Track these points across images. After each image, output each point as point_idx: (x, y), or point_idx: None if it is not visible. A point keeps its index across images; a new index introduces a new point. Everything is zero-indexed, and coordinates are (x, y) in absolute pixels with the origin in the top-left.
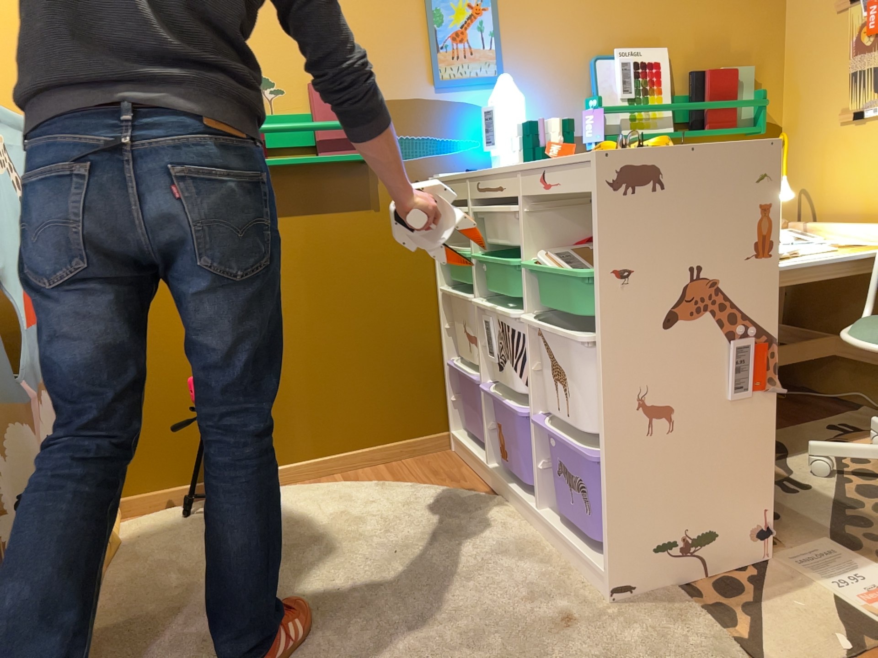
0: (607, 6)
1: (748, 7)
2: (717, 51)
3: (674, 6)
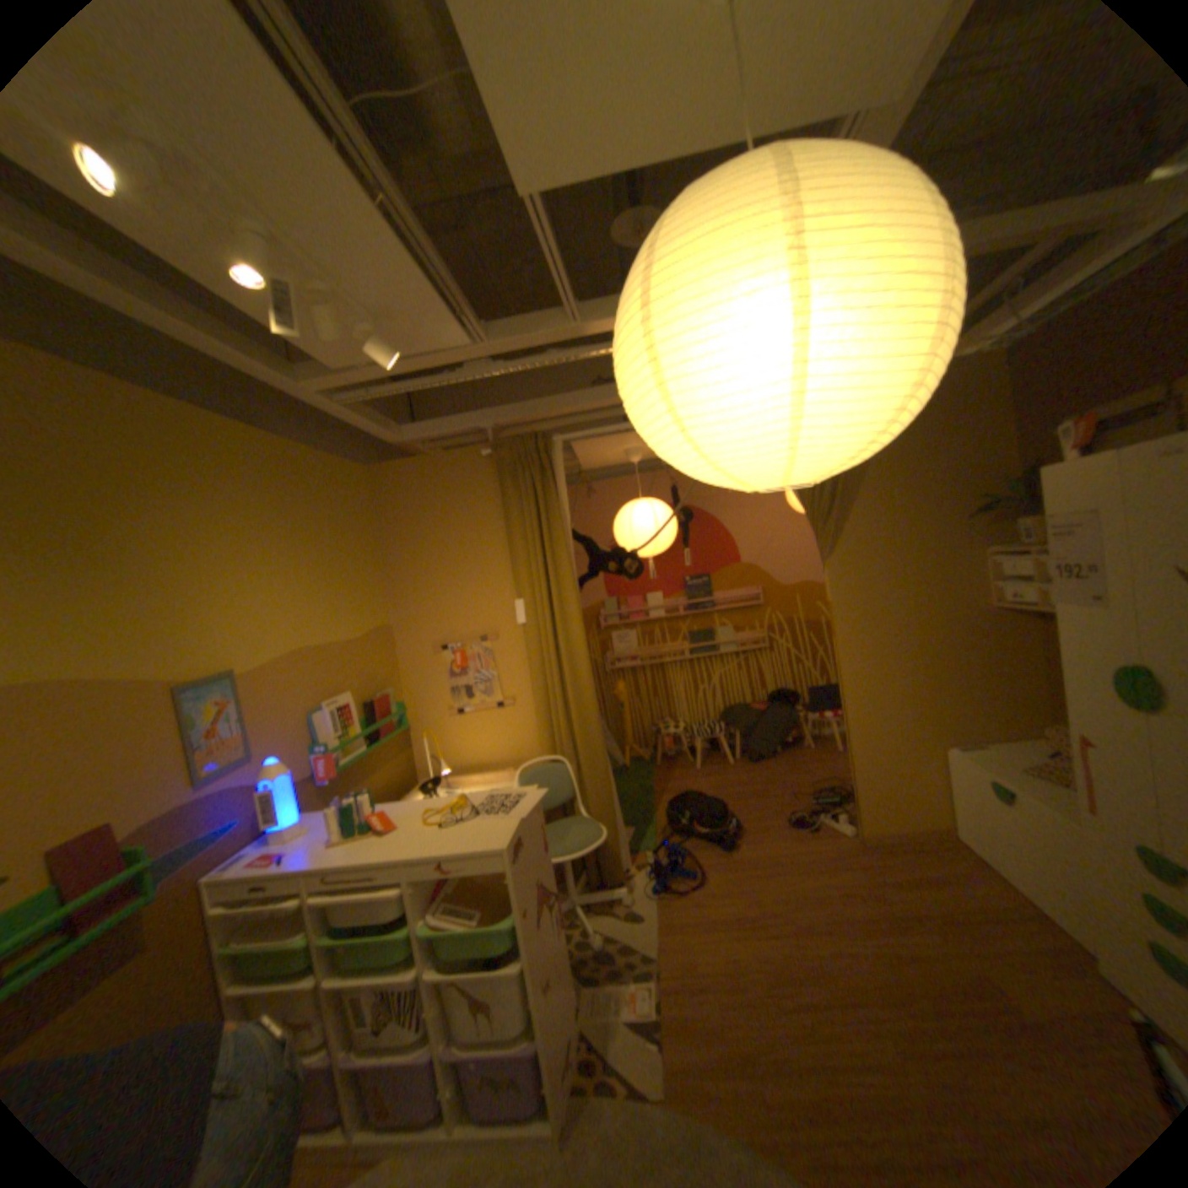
0: (312, 672)
1: (381, 651)
2: (372, 683)
3: (347, 661)
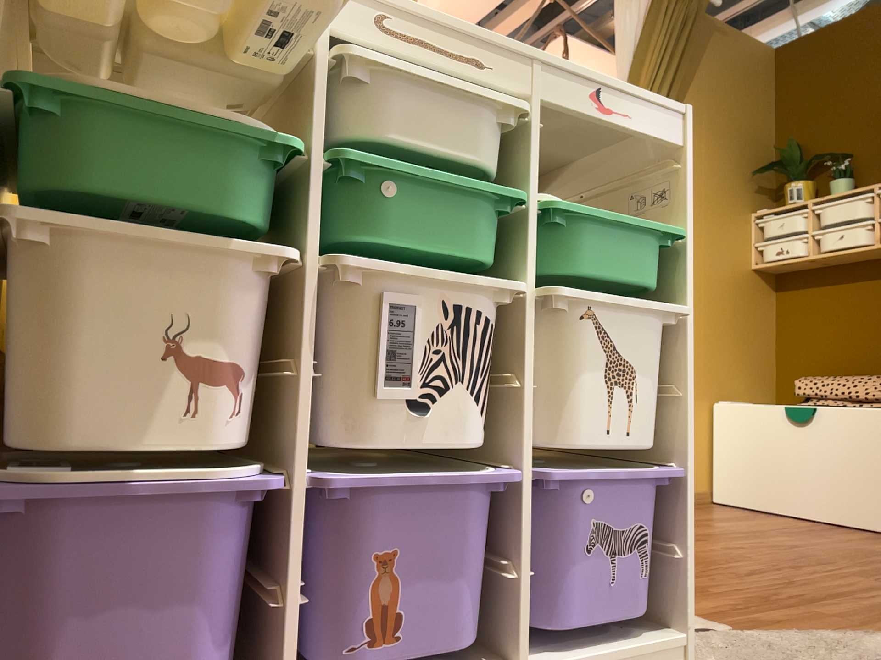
0: None
1: None
2: None
3: None
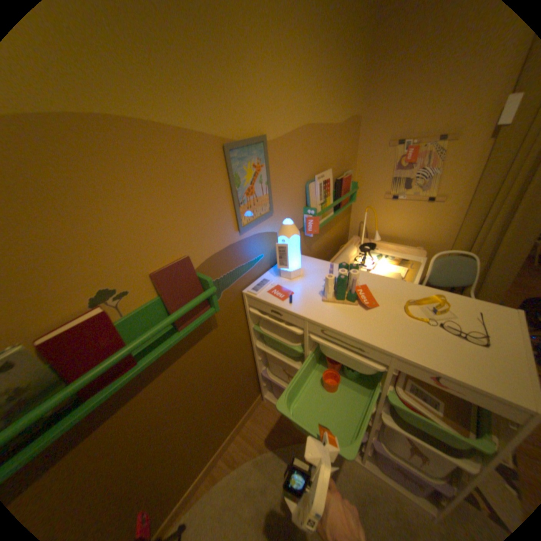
0: (312, 147)
1: (352, 137)
2: (342, 163)
3: (333, 142)
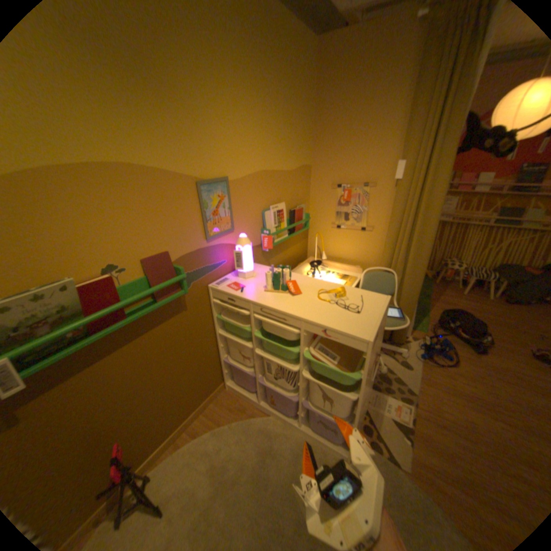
0: (266, 186)
1: (303, 180)
2: (295, 199)
3: (285, 183)
